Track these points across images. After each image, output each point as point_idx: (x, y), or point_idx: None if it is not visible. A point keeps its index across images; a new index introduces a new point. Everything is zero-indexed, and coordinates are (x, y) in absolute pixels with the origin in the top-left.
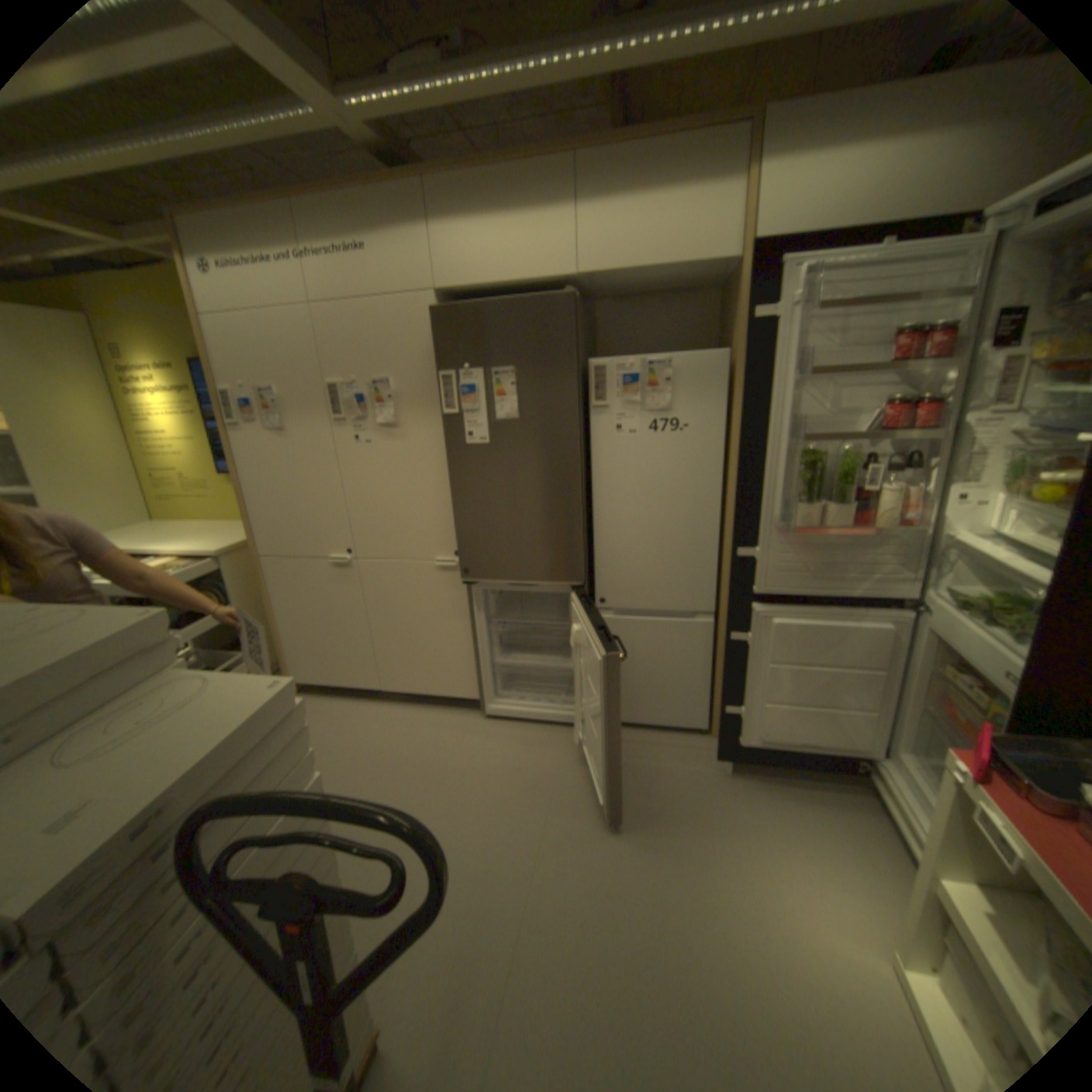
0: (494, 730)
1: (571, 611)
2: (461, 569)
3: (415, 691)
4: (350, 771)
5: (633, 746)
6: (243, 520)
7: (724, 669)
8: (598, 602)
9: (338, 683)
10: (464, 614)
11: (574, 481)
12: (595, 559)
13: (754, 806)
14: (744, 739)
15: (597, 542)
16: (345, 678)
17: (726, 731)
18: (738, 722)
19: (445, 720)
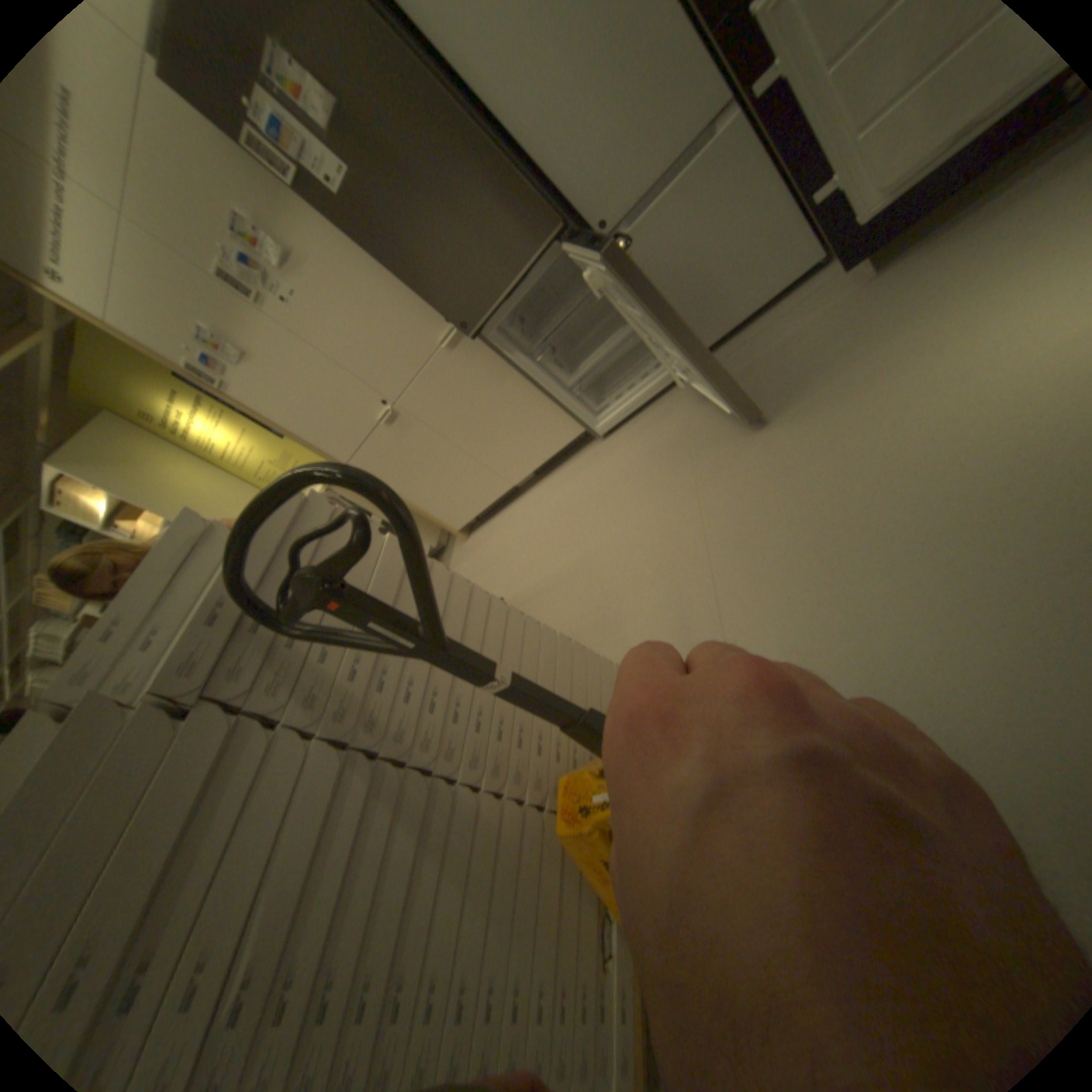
0: (616, 439)
1: (578, 264)
2: (465, 329)
3: (537, 464)
4: (531, 550)
5: (750, 342)
6: (310, 449)
7: (776, 145)
8: (600, 229)
9: (485, 506)
10: (507, 368)
11: (448, 108)
12: (559, 184)
13: (920, 273)
14: (861, 207)
15: (540, 160)
16: (485, 498)
17: (833, 222)
18: (842, 196)
19: (575, 466)
